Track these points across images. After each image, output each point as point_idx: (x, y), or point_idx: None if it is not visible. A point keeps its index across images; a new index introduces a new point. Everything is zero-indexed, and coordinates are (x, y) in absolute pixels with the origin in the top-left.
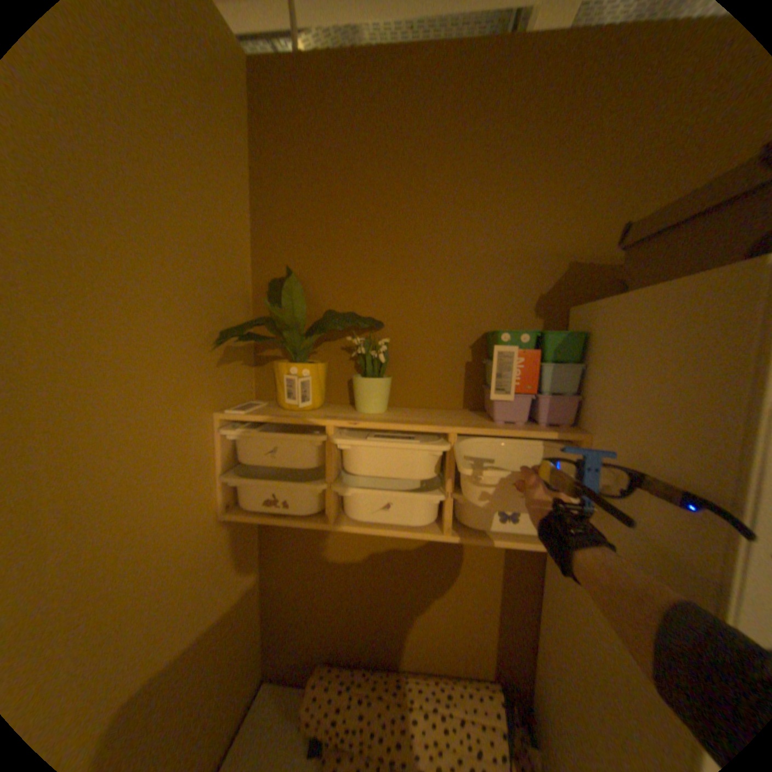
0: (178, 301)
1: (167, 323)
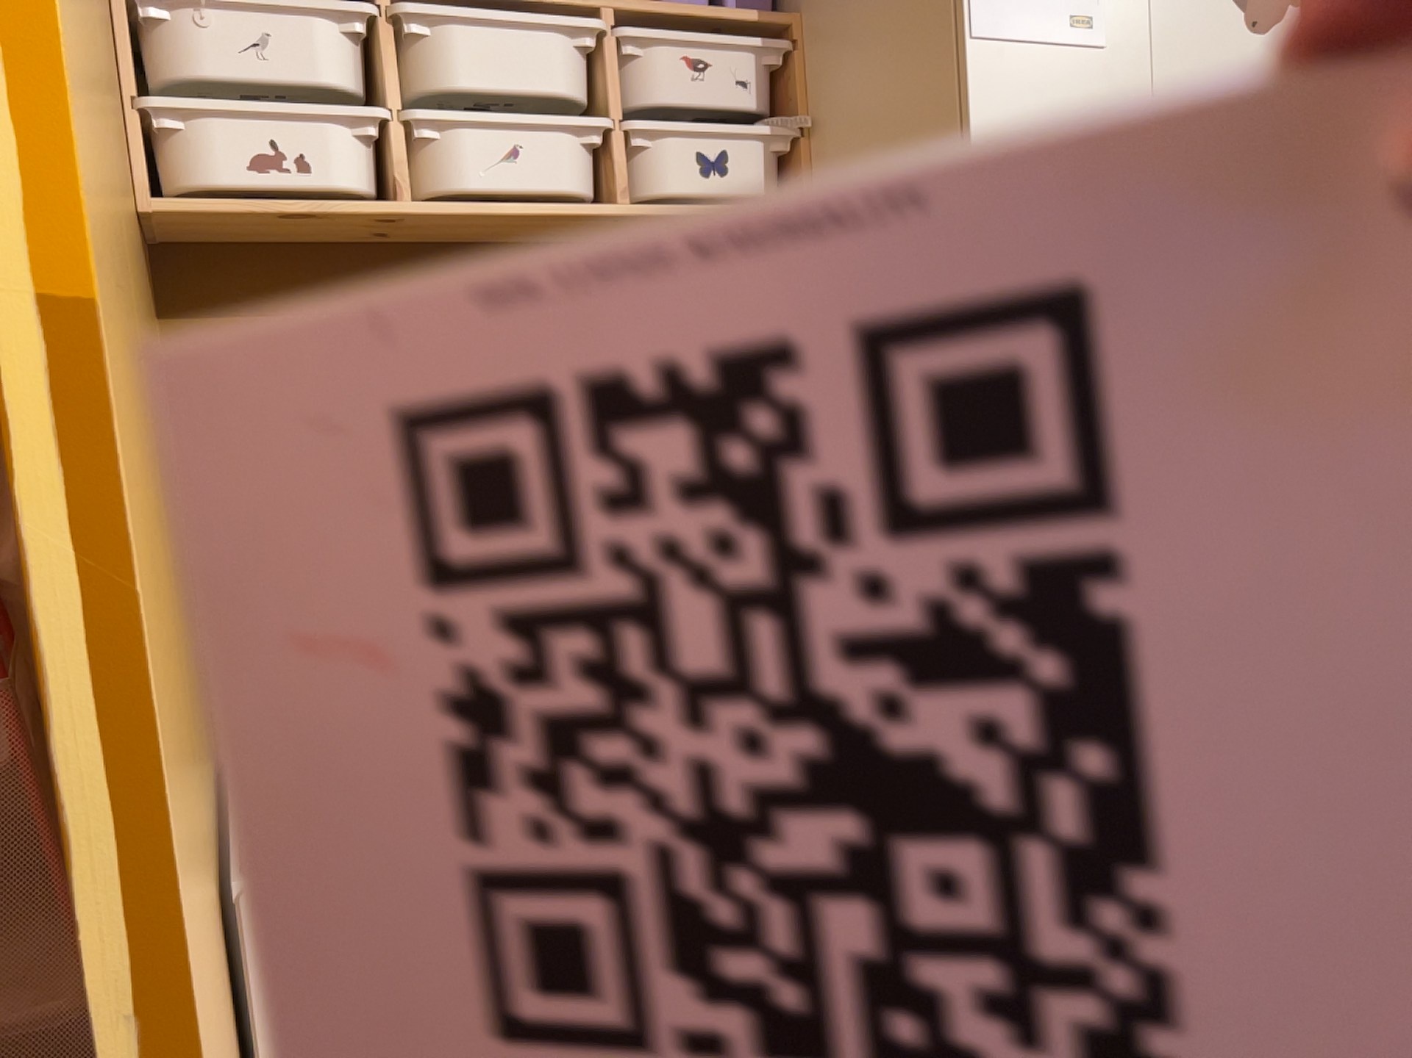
0: None
1: None
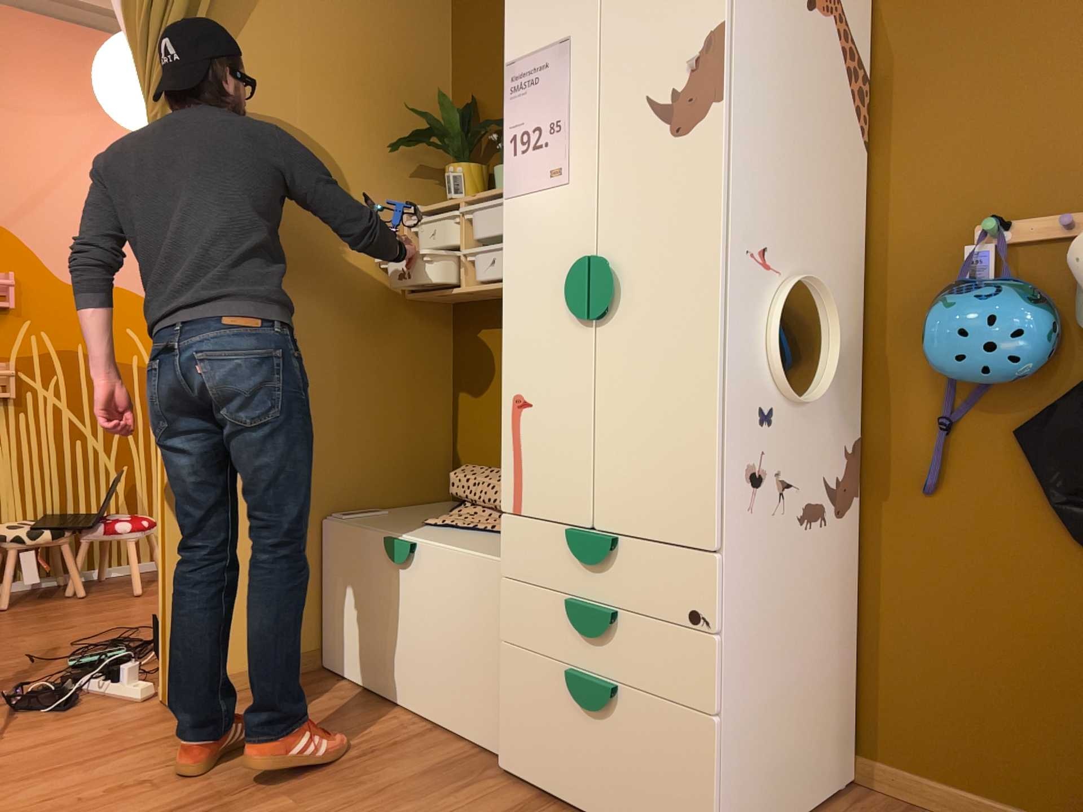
0: (376, 125)
1: (367, 137)
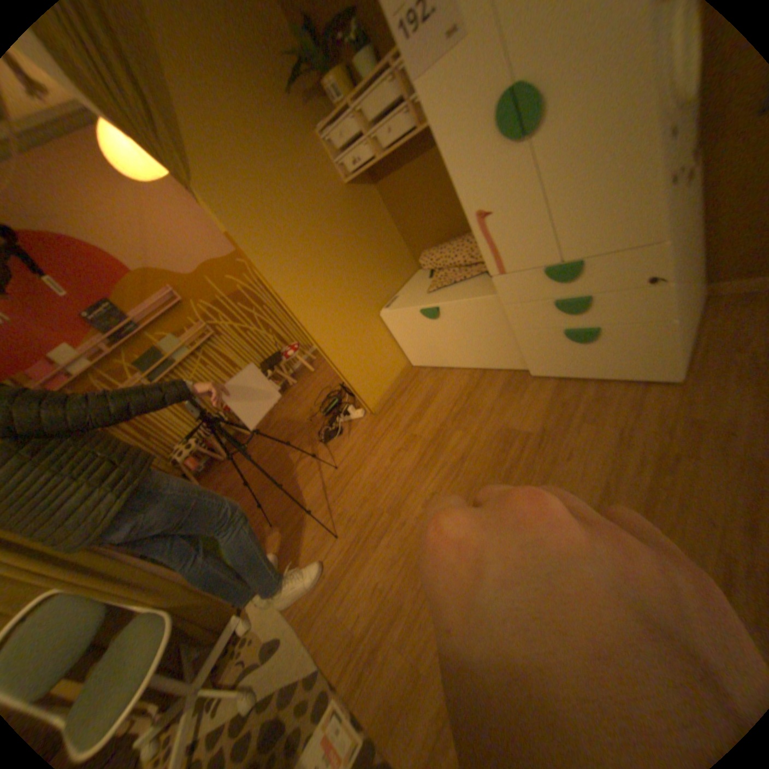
0: (265, 79)
1: (267, 93)
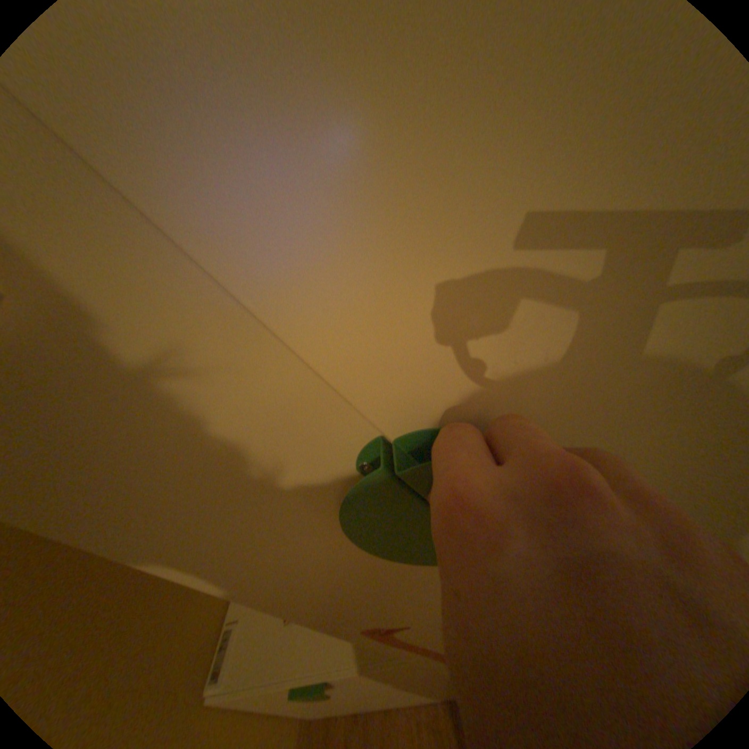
0: None
1: None
